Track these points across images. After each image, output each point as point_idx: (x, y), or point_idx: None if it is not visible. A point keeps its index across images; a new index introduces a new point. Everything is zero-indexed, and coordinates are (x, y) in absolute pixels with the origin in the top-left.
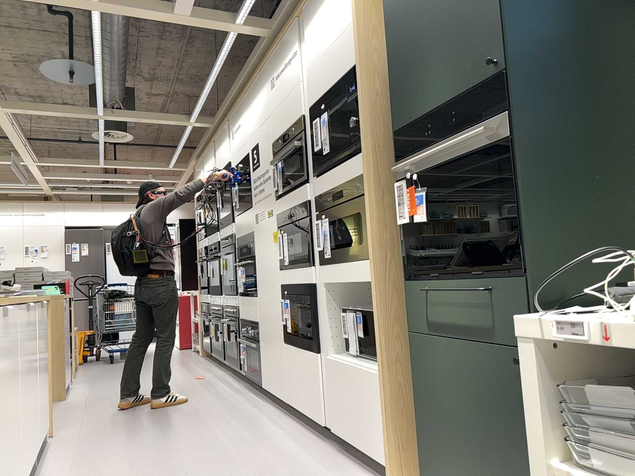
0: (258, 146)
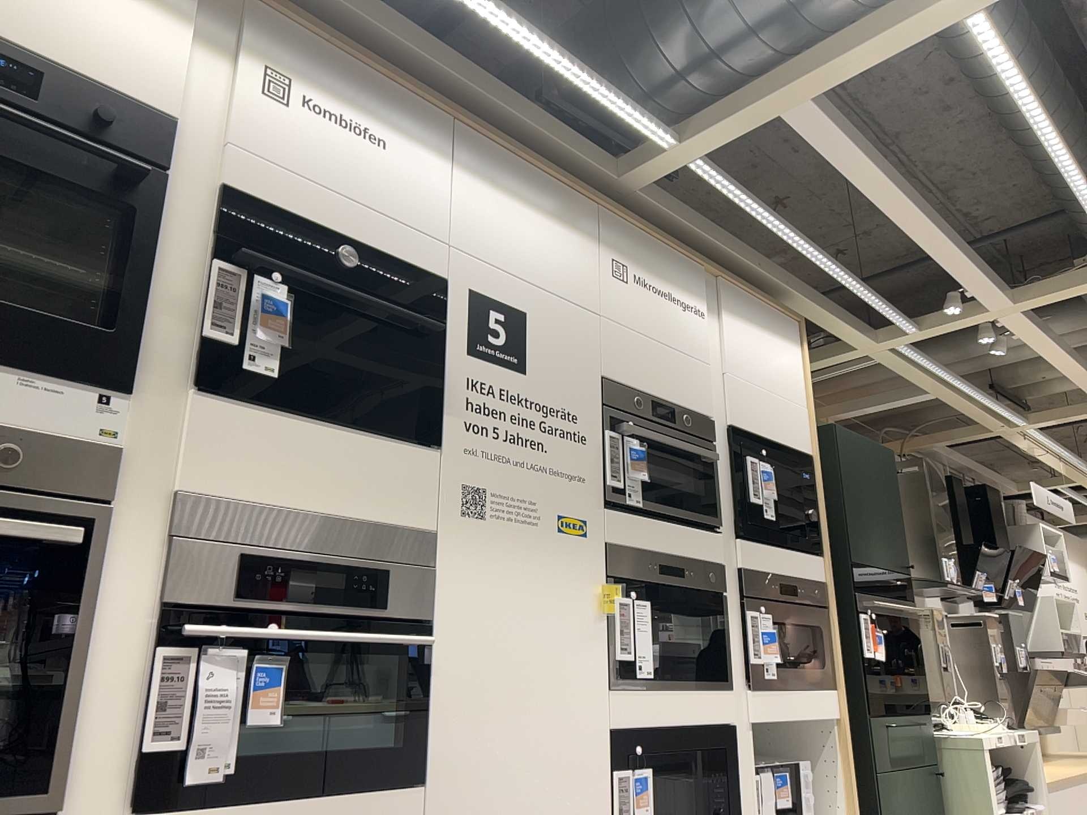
0: (525, 327)
